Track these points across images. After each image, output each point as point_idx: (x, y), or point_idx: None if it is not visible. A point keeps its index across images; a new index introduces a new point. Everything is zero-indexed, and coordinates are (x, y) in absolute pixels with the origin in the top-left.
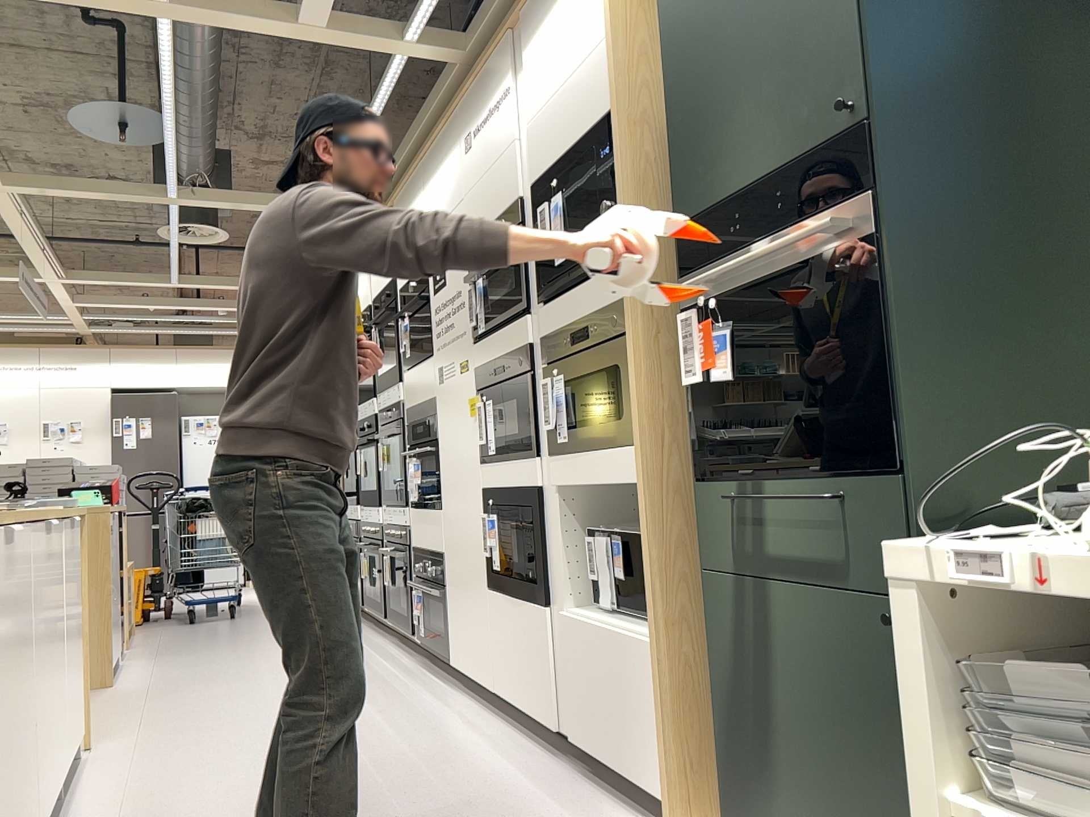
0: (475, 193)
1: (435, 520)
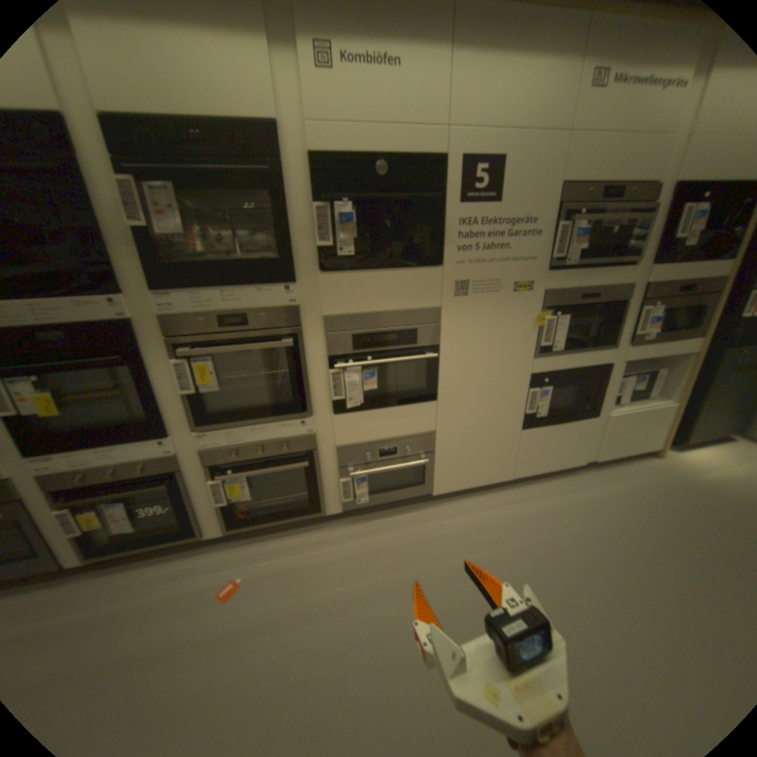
0: (597, 140)
1: (416, 410)
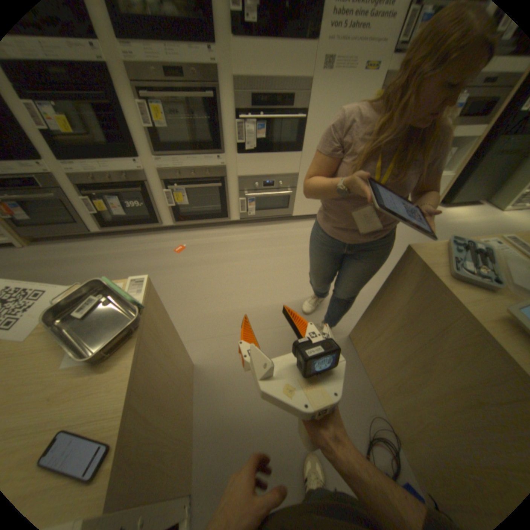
0: None
1: (288, 157)
